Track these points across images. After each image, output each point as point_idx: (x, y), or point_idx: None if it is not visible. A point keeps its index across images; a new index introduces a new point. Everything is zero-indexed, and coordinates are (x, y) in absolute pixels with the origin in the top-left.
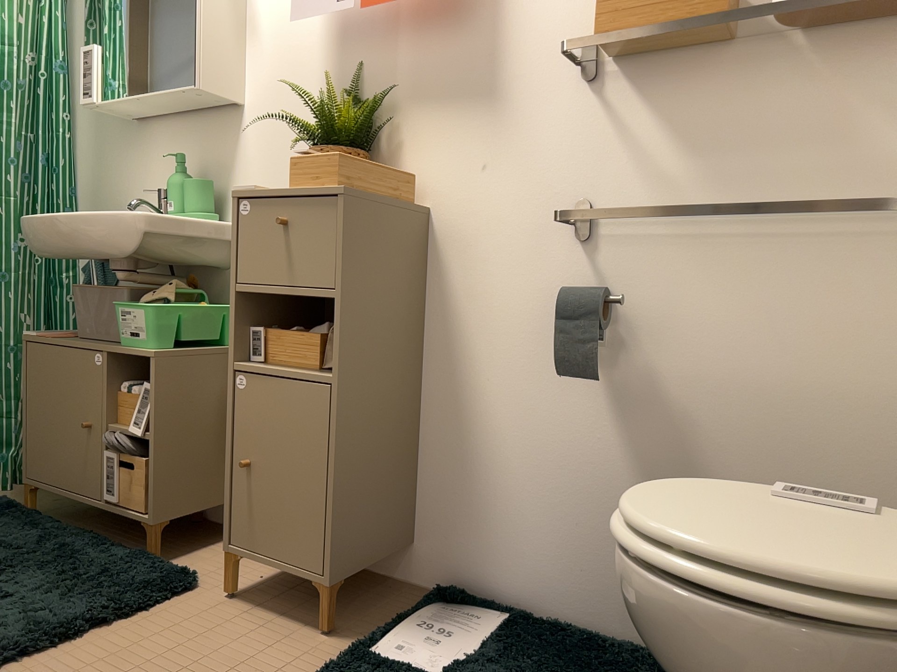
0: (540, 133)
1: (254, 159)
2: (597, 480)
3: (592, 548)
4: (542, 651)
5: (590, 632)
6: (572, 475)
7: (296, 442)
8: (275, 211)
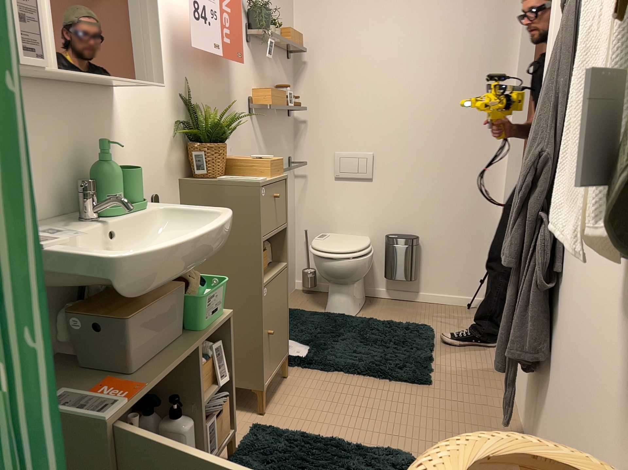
0: (243, 134)
1: (127, 139)
2: None
3: None
4: (292, 328)
5: None
6: None
7: (280, 306)
8: (271, 189)
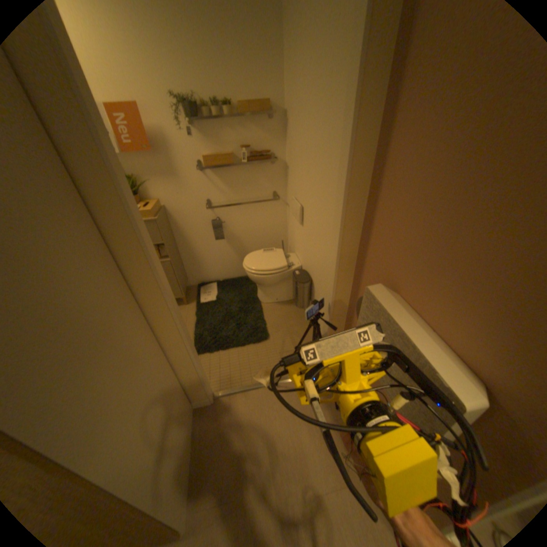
0: (192, 184)
1: None
2: (226, 254)
3: (228, 266)
4: (229, 288)
5: (233, 280)
6: (221, 255)
7: None
8: None
